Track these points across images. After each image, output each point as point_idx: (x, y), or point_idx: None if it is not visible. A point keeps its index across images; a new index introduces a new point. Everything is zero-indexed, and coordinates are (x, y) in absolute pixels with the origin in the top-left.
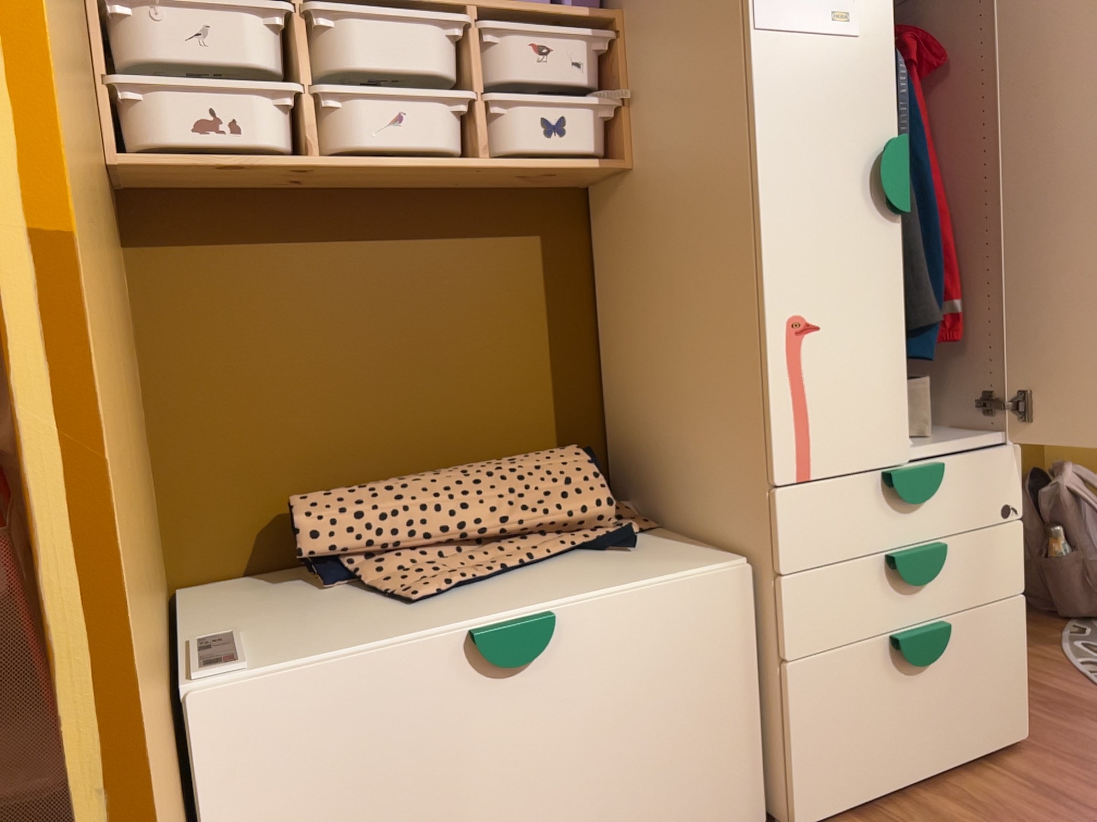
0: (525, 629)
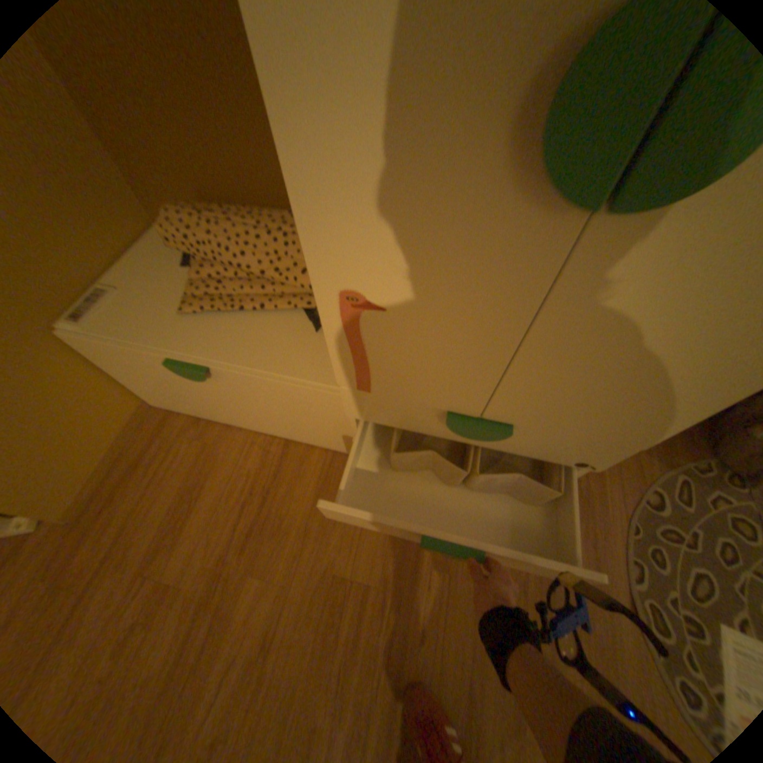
0: (190, 370)
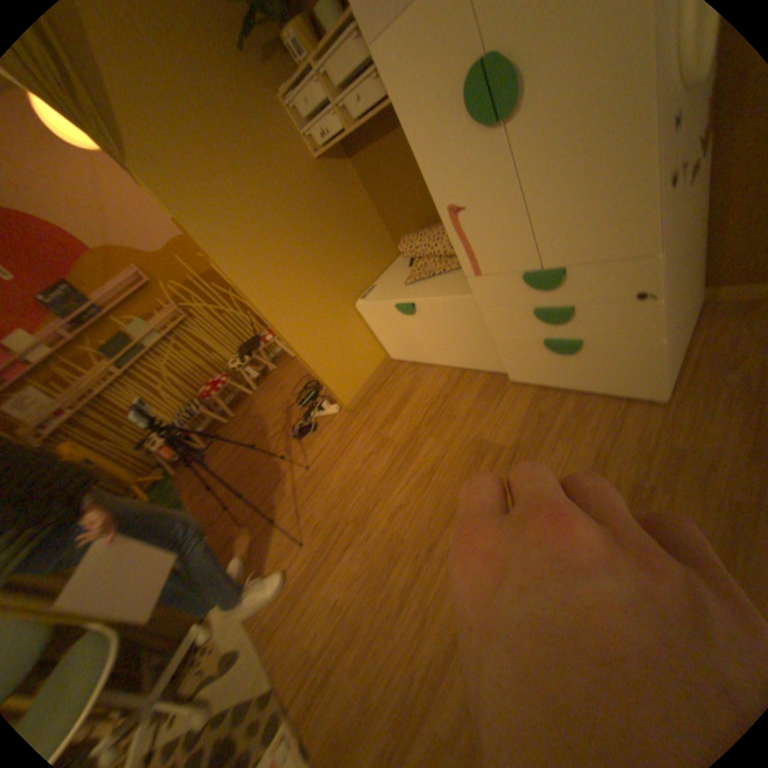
0: (406, 304)
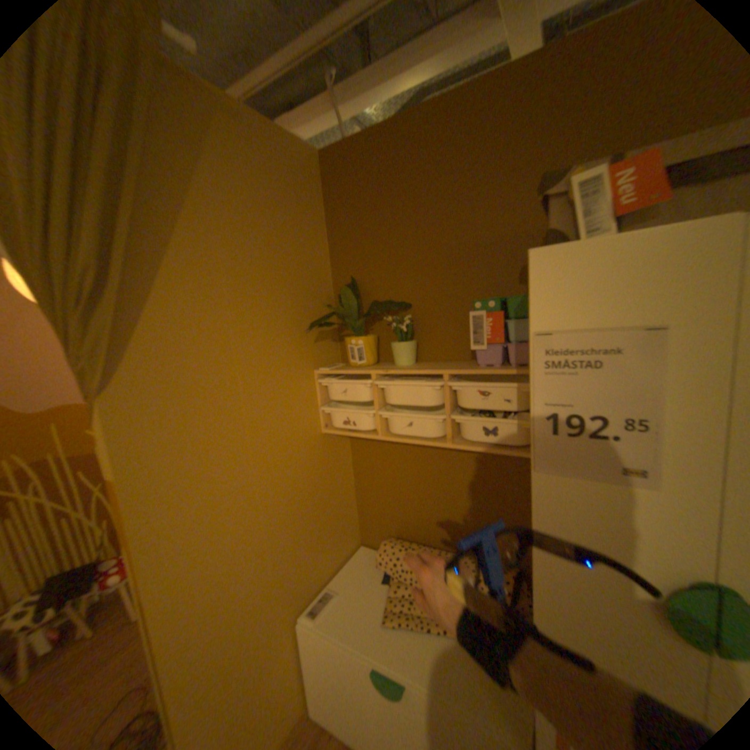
0: (390, 684)
